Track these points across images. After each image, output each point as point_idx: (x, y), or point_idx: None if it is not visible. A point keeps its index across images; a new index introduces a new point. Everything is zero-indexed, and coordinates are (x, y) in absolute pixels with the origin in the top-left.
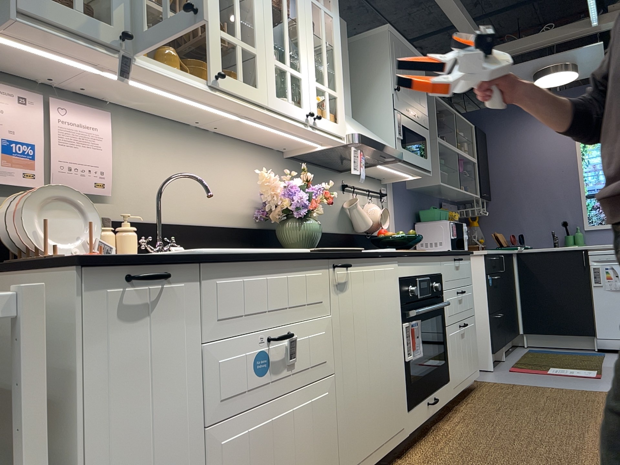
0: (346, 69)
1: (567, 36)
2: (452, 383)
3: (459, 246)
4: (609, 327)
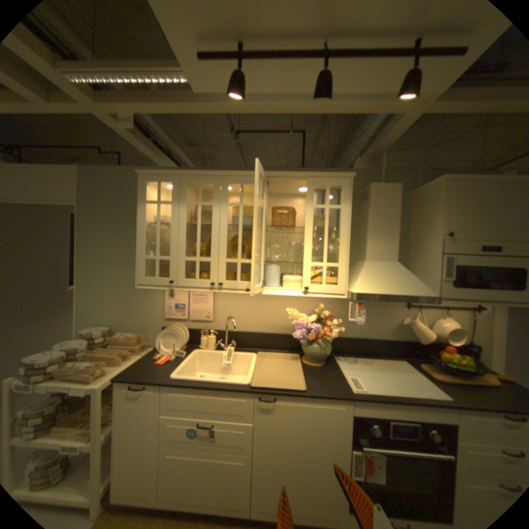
0: (392, 223)
1: None
2: None
3: None
4: None
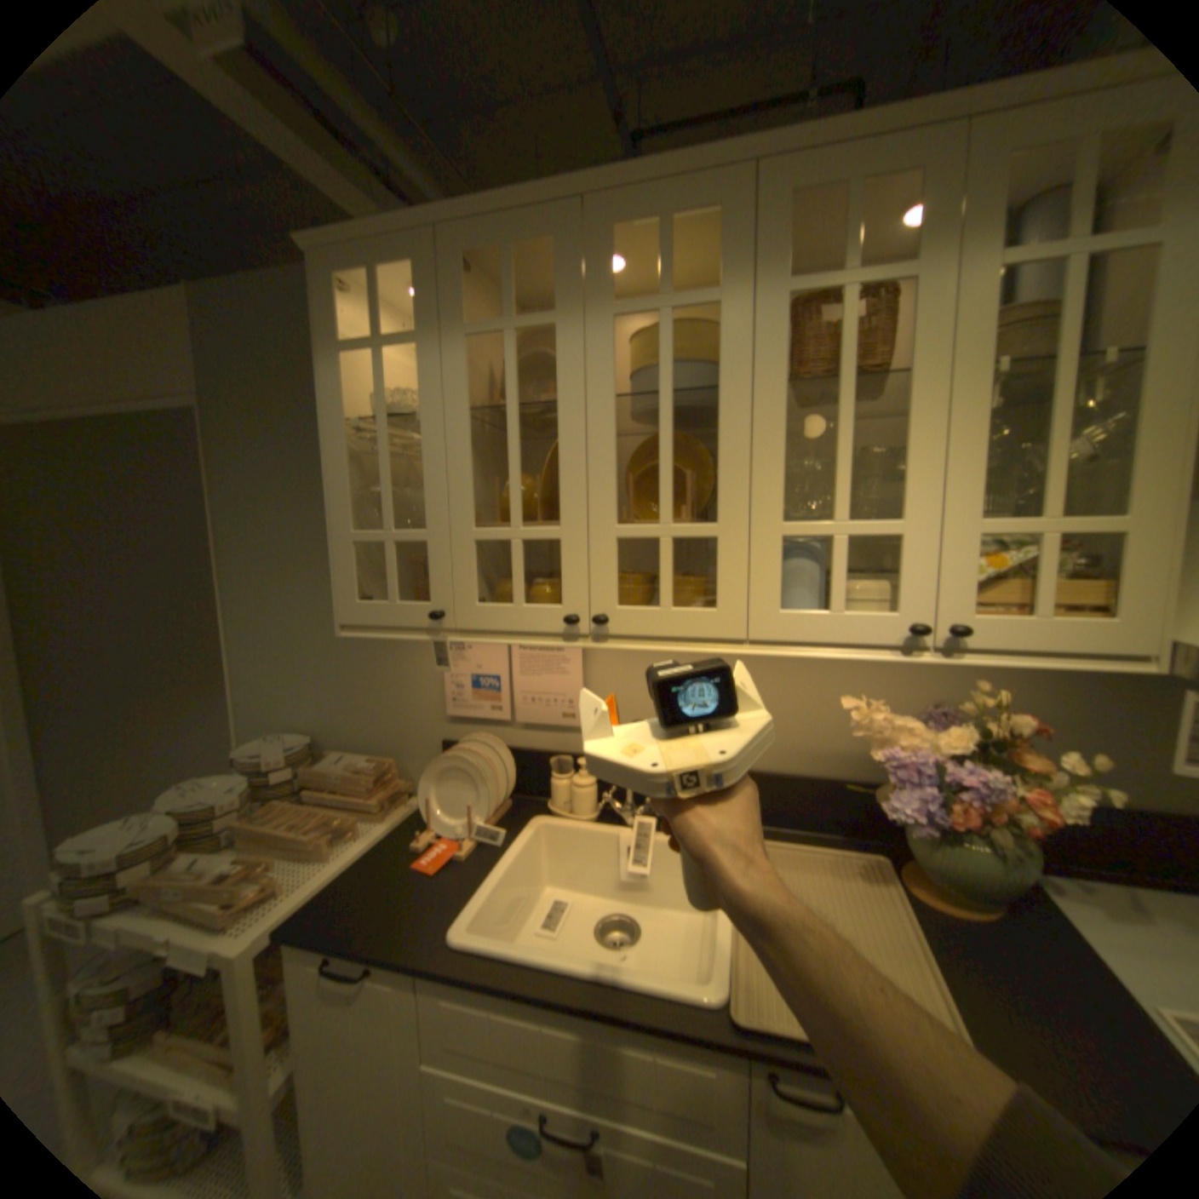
0: None
1: None
2: None
3: None
4: None
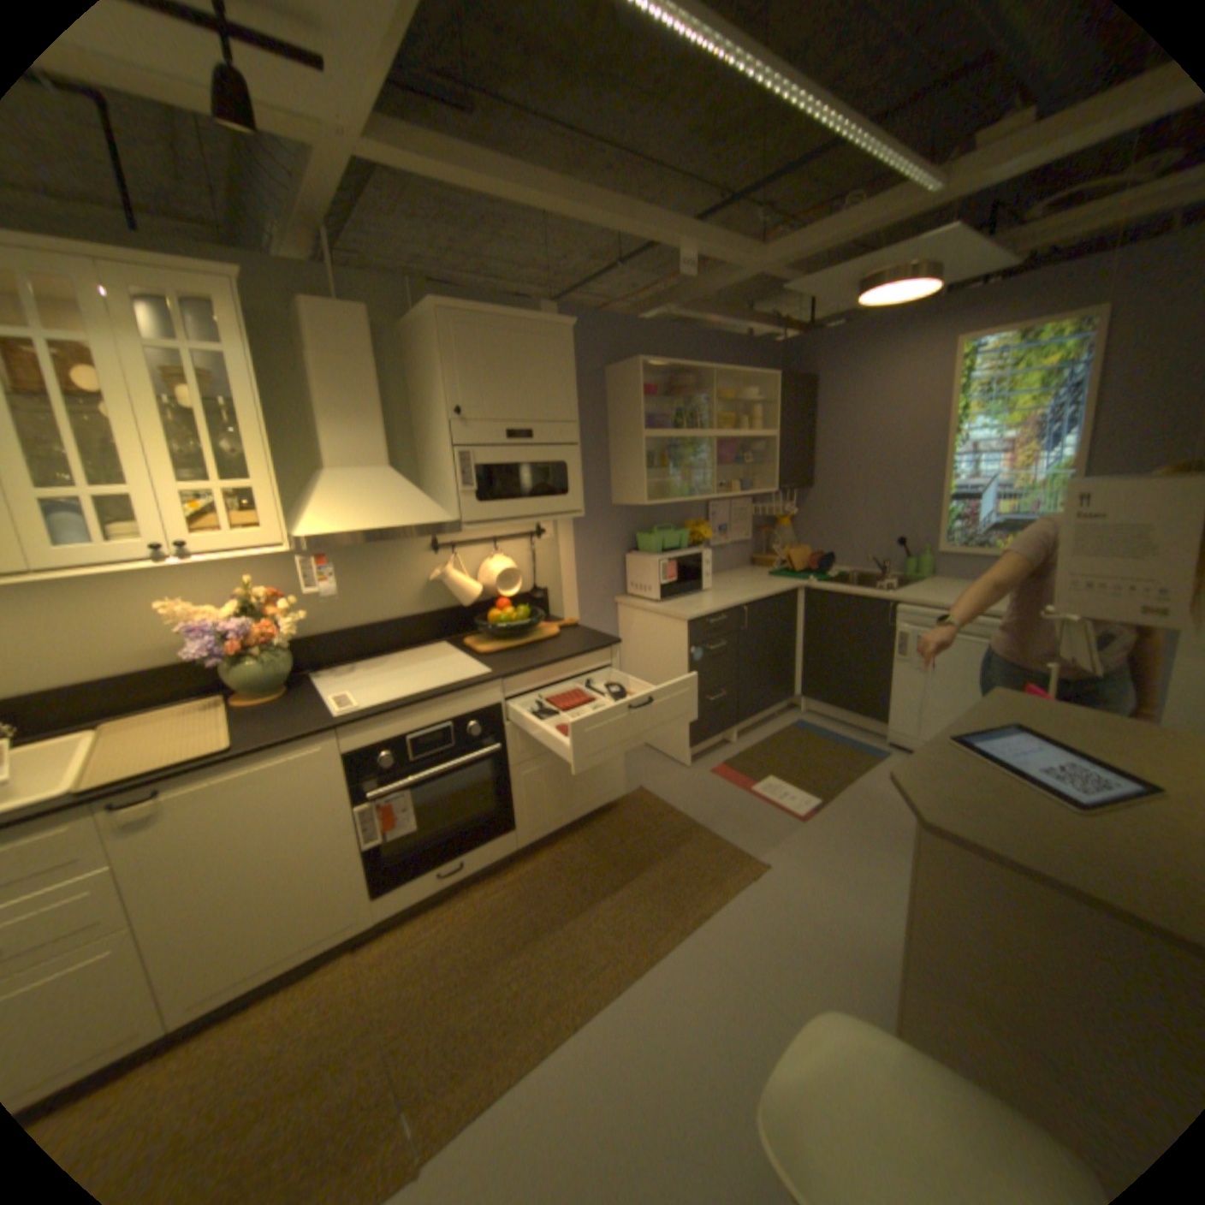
0: (362, 390)
1: (890, 214)
2: (524, 831)
3: (683, 590)
4: (908, 722)
